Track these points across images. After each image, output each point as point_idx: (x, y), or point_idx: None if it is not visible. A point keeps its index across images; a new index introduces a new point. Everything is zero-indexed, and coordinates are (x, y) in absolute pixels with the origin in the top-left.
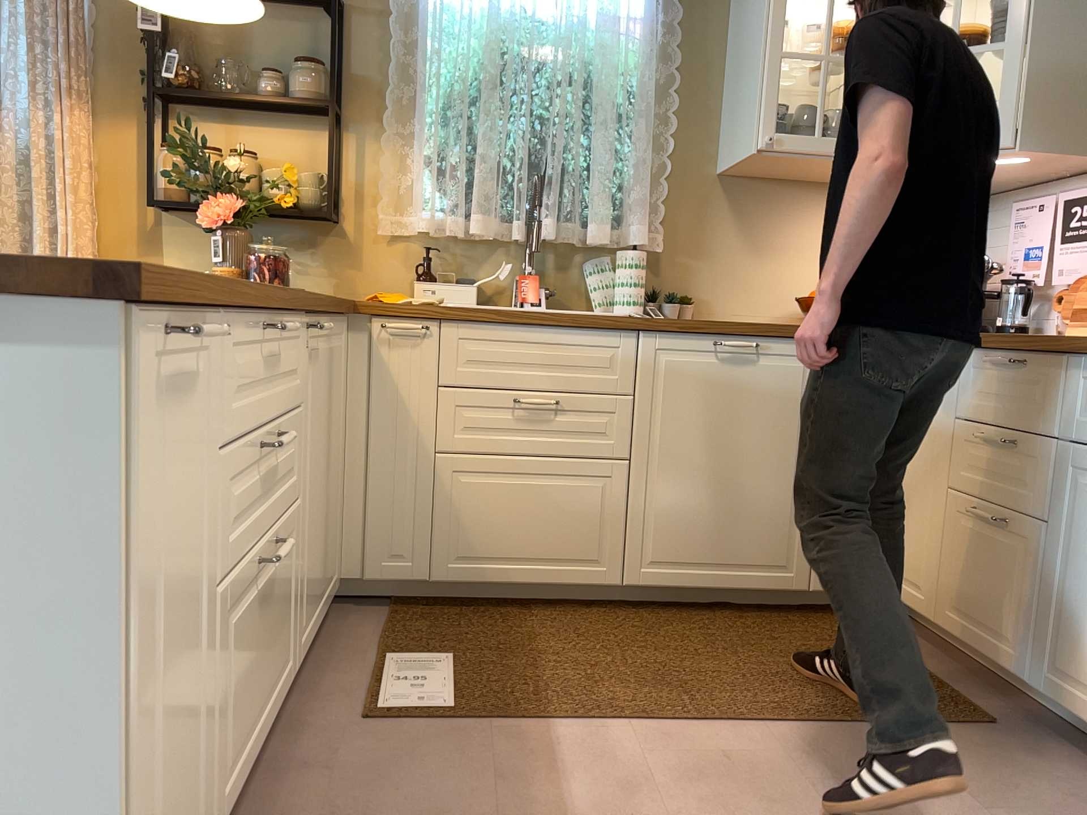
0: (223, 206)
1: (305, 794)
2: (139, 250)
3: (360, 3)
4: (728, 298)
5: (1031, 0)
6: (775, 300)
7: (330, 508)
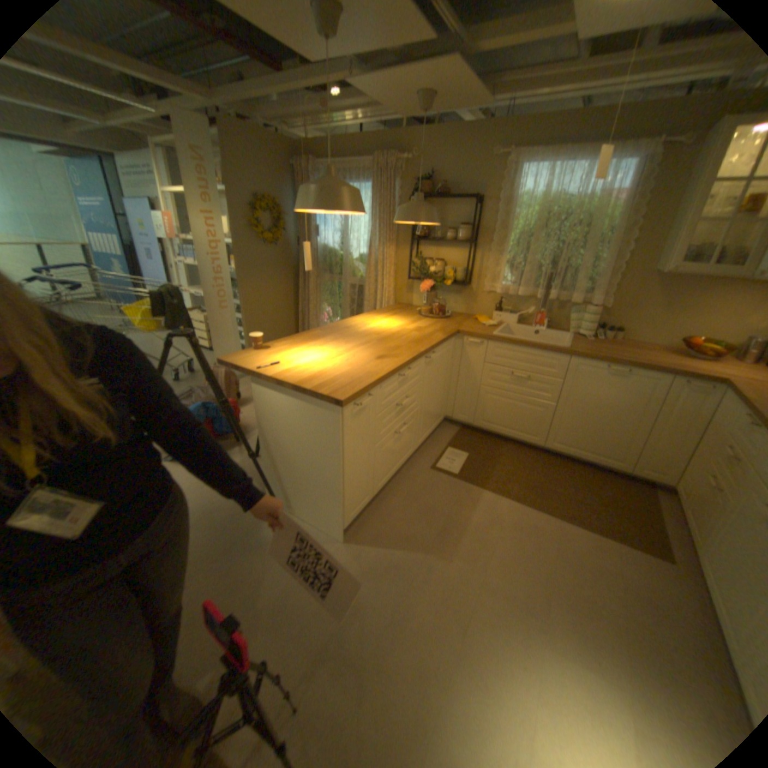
0: (426, 285)
1: (406, 486)
2: (405, 291)
3: (489, 194)
4: (646, 331)
5: None
6: (675, 335)
7: (439, 399)
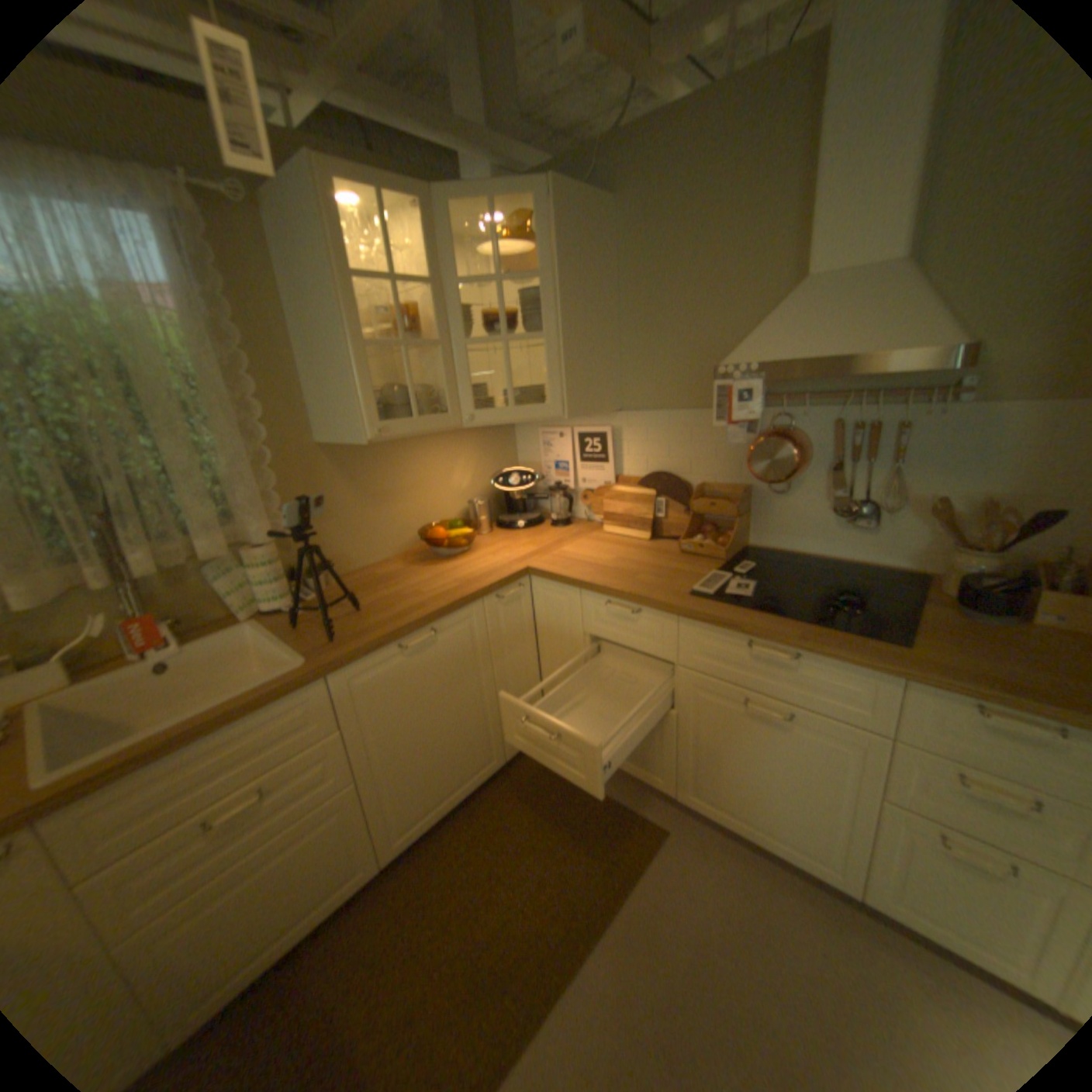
0: None
1: None
2: None
3: None
4: (359, 548)
5: (552, 296)
6: (397, 535)
7: None
